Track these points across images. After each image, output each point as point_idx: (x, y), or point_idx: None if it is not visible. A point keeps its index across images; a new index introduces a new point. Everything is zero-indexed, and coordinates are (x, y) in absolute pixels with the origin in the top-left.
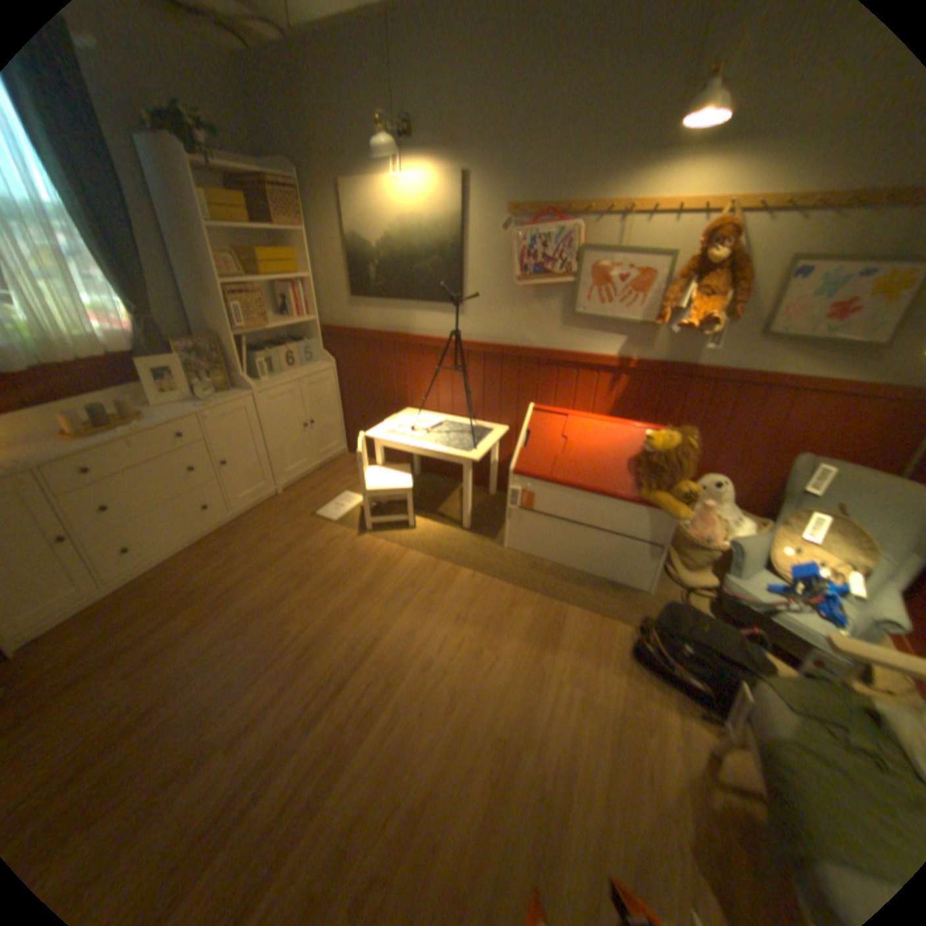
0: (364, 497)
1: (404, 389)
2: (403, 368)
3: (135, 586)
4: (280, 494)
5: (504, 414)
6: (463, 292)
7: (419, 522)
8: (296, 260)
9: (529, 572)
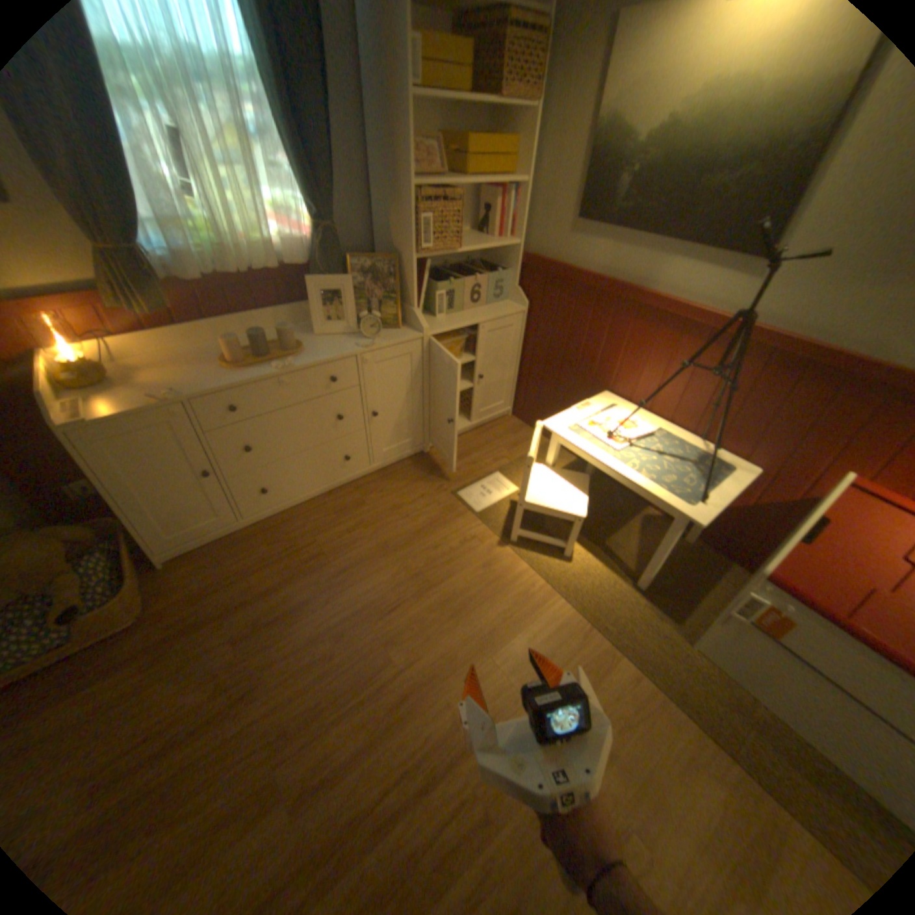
0: (520, 509)
1: (612, 366)
2: (621, 337)
3: (270, 527)
4: (427, 453)
5: (768, 451)
6: (785, 238)
7: (578, 555)
8: (518, 155)
9: (731, 718)
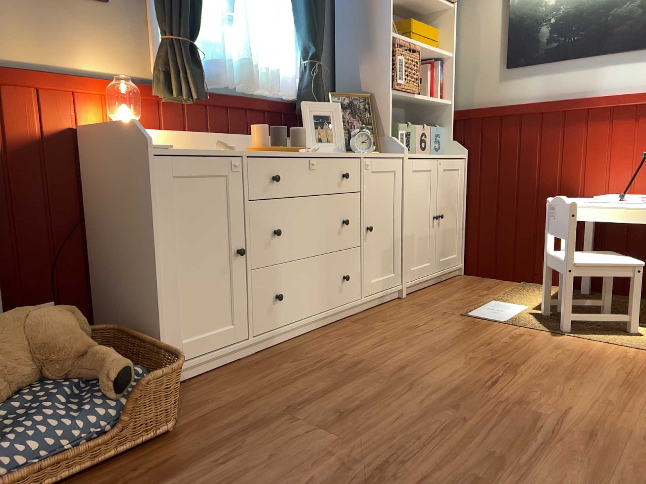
0: (571, 275)
1: (575, 172)
2: (576, 143)
3: (279, 352)
4: (405, 298)
5: None
6: None
7: (643, 330)
8: (439, 41)
9: None
